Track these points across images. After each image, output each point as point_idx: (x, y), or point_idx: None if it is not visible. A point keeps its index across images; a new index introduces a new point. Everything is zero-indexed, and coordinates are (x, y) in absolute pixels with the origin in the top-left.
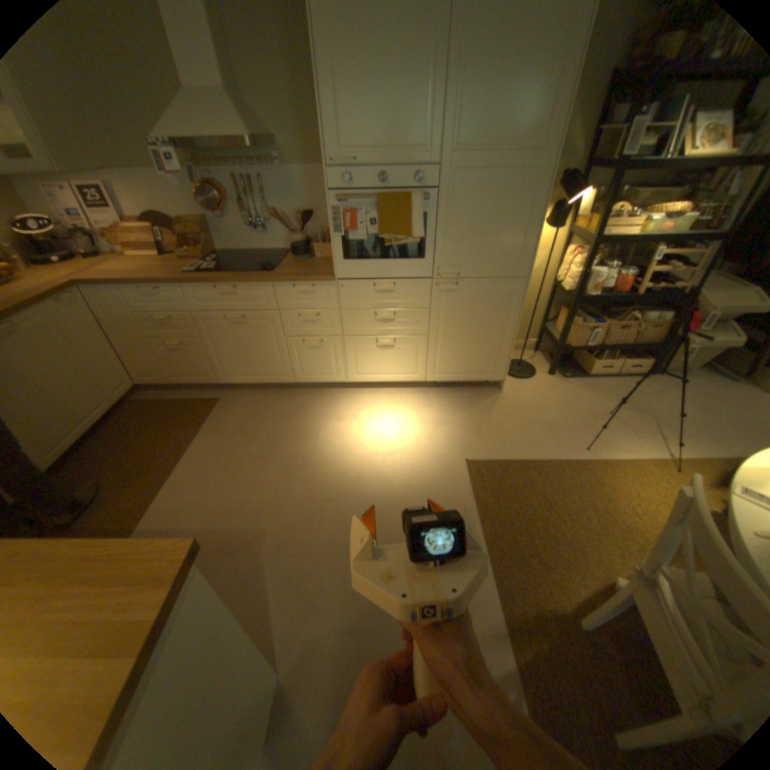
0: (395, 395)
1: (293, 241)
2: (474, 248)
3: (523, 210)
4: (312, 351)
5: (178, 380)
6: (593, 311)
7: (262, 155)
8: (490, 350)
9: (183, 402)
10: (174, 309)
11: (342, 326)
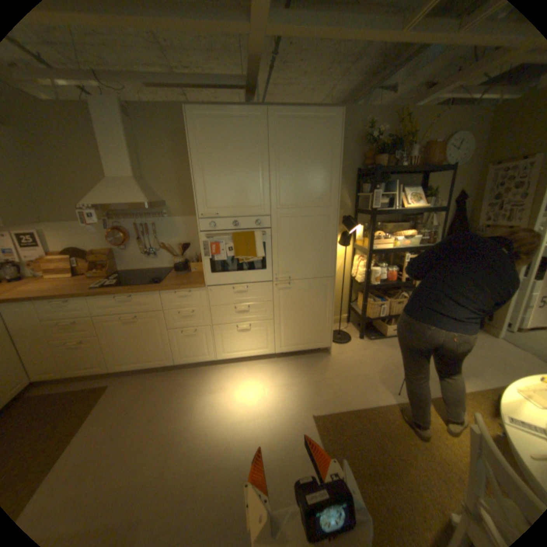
0: (253, 366)
1: (176, 262)
2: (297, 261)
3: (323, 238)
4: (188, 339)
5: (72, 374)
6: (378, 293)
7: (156, 212)
8: (318, 325)
9: (74, 394)
10: (78, 316)
11: (211, 318)
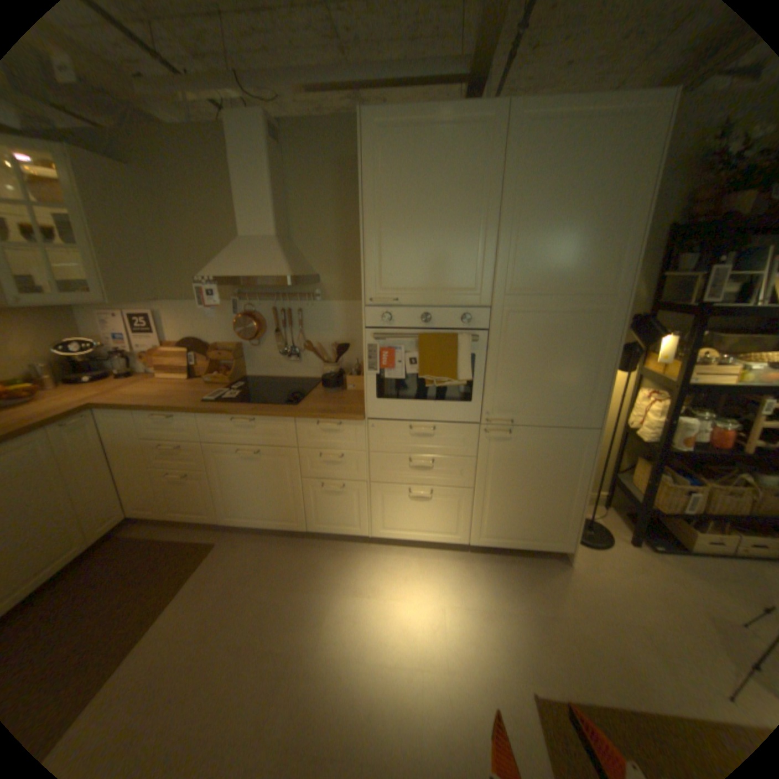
0: (430, 560)
1: (326, 372)
2: (532, 394)
3: (591, 355)
4: (331, 497)
5: (173, 518)
6: (682, 466)
7: (305, 292)
8: (556, 512)
9: (172, 547)
10: (184, 439)
11: (370, 471)
